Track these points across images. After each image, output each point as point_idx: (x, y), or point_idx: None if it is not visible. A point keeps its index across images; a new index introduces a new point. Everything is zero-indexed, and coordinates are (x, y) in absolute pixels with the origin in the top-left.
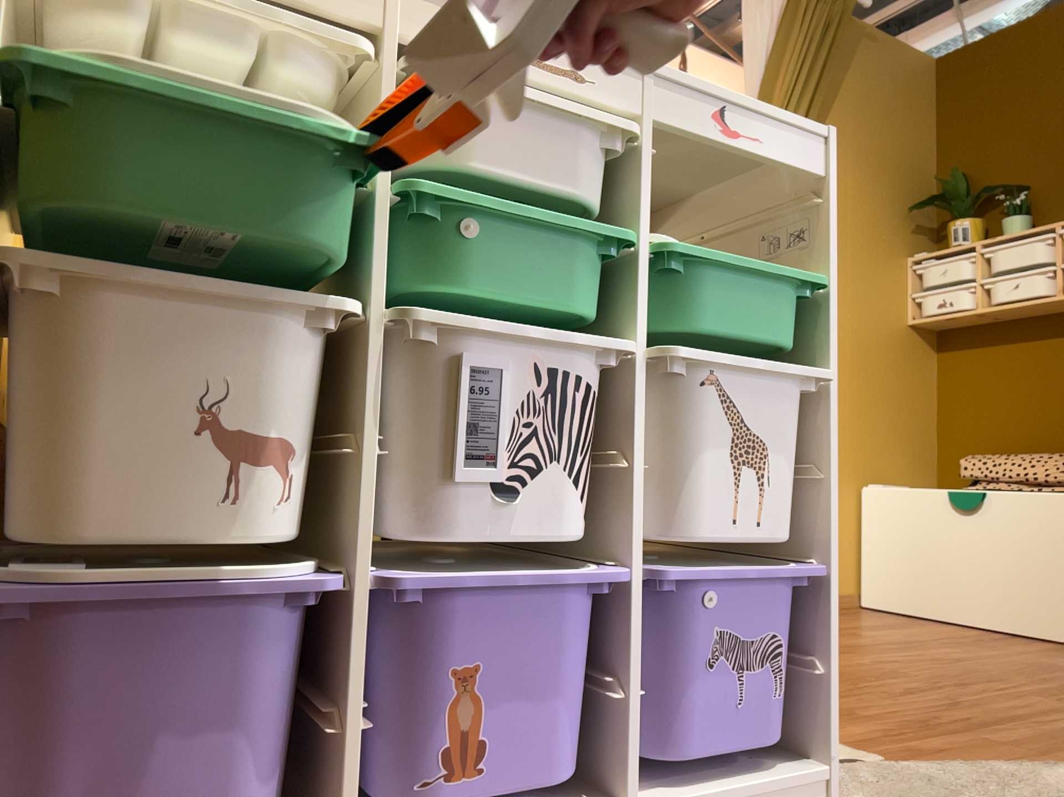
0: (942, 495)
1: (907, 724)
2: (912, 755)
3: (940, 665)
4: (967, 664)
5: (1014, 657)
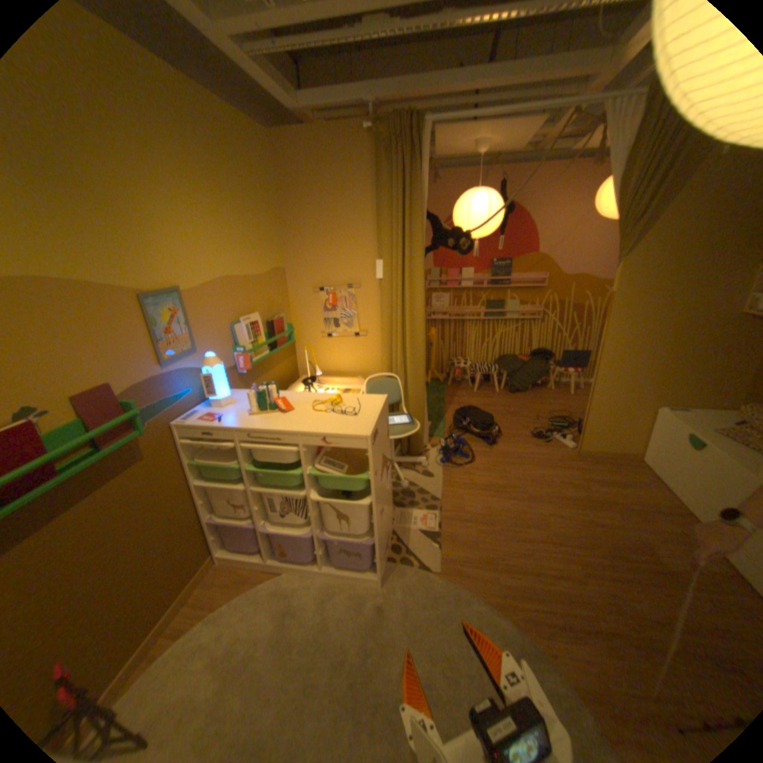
0: (688, 437)
1: (481, 563)
2: (451, 579)
3: (576, 532)
4: (595, 536)
5: (640, 540)
